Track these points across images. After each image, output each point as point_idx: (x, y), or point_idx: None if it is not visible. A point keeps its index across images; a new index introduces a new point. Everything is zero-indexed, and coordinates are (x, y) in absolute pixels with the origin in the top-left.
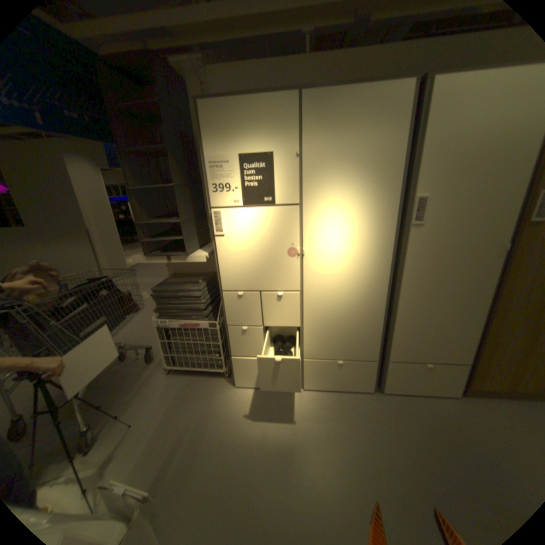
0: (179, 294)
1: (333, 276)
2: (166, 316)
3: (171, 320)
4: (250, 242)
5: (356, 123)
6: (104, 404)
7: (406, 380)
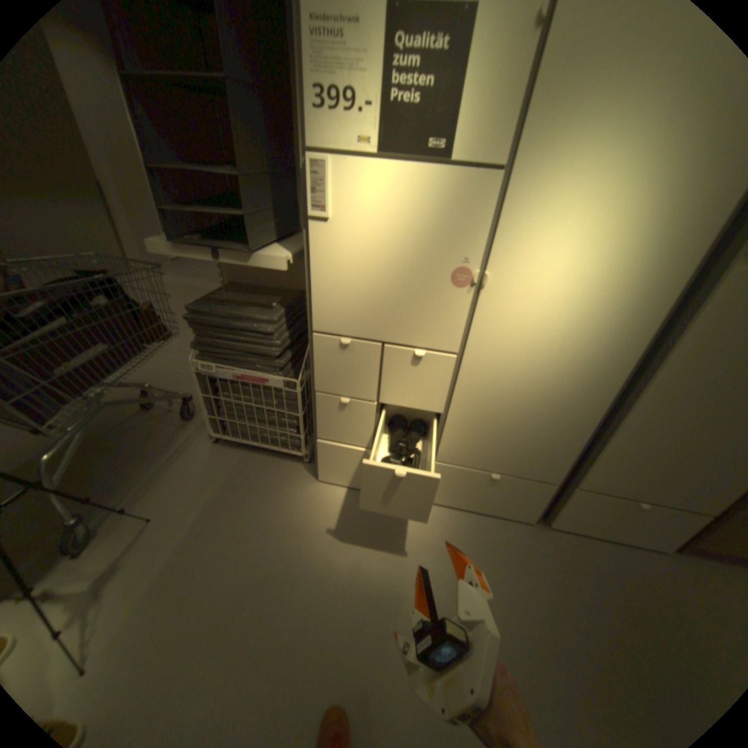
0: (235, 324)
1: (529, 336)
2: (213, 357)
3: (220, 365)
4: (380, 243)
5: None
6: (114, 478)
7: (595, 517)
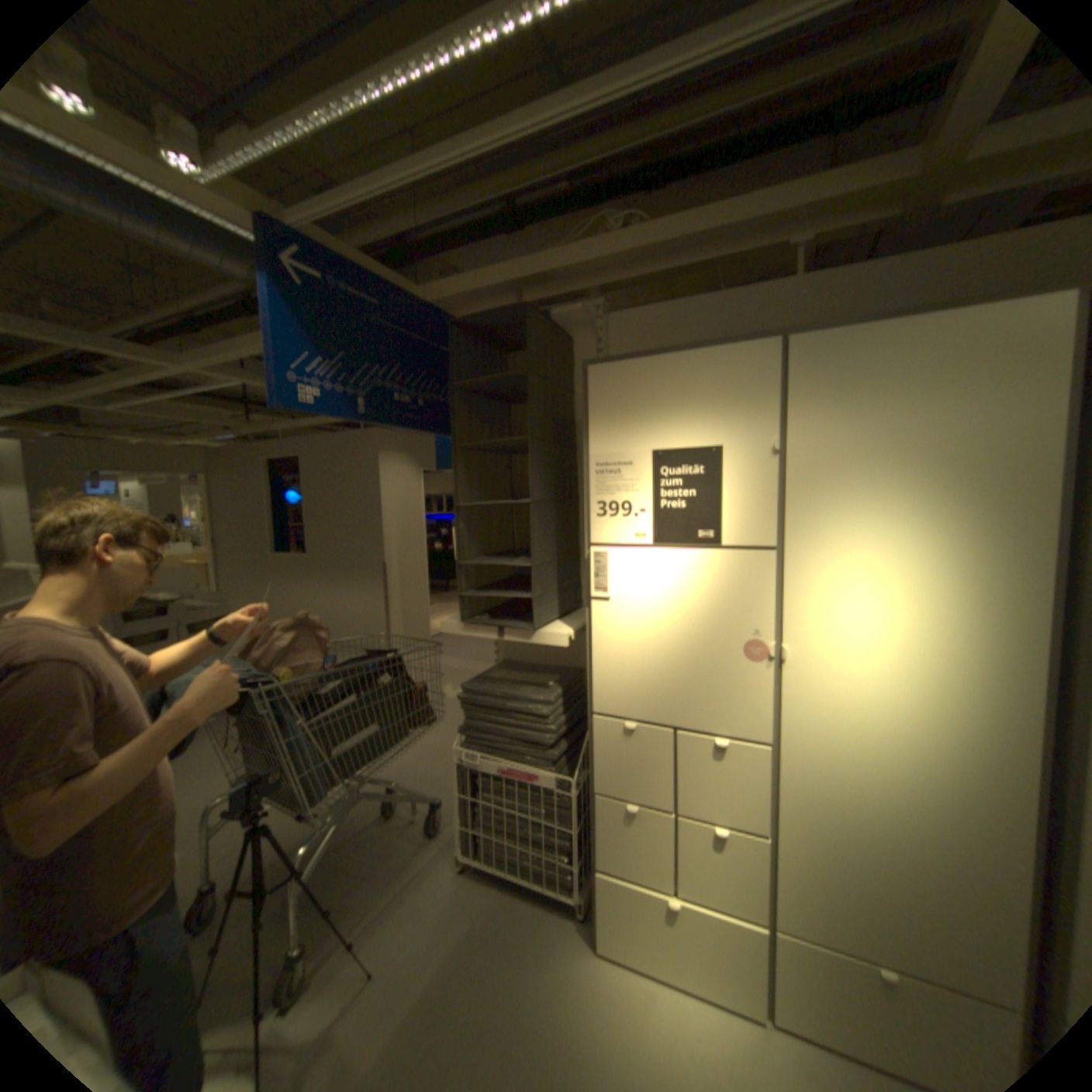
0: (507, 705)
1: (863, 723)
2: (478, 745)
3: (484, 756)
4: (662, 619)
5: (918, 387)
6: (338, 908)
7: None
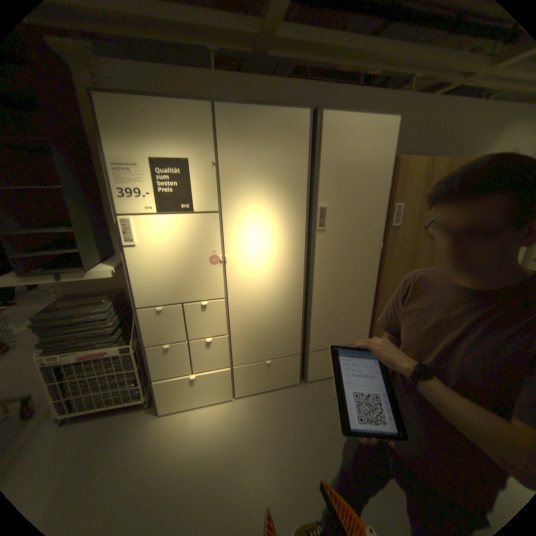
0: (74, 320)
1: (255, 280)
2: (56, 350)
3: (63, 354)
4: (168, 251)
5: (266, 139)
6: None
7: (323, 365)
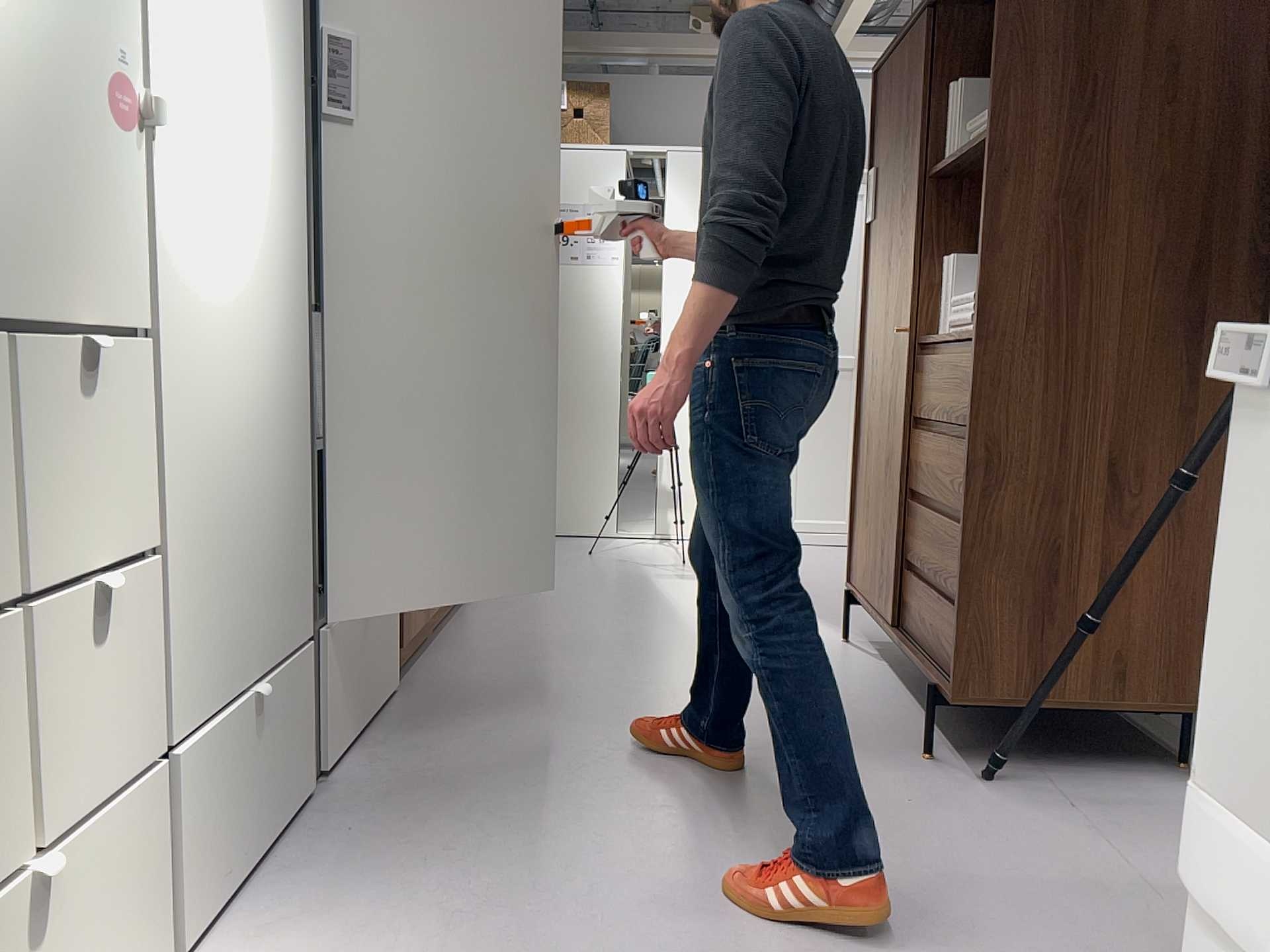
0: None
1: (215, 263)
2: None
3: None
4: None
5: None
6: None
7: (346, 681)
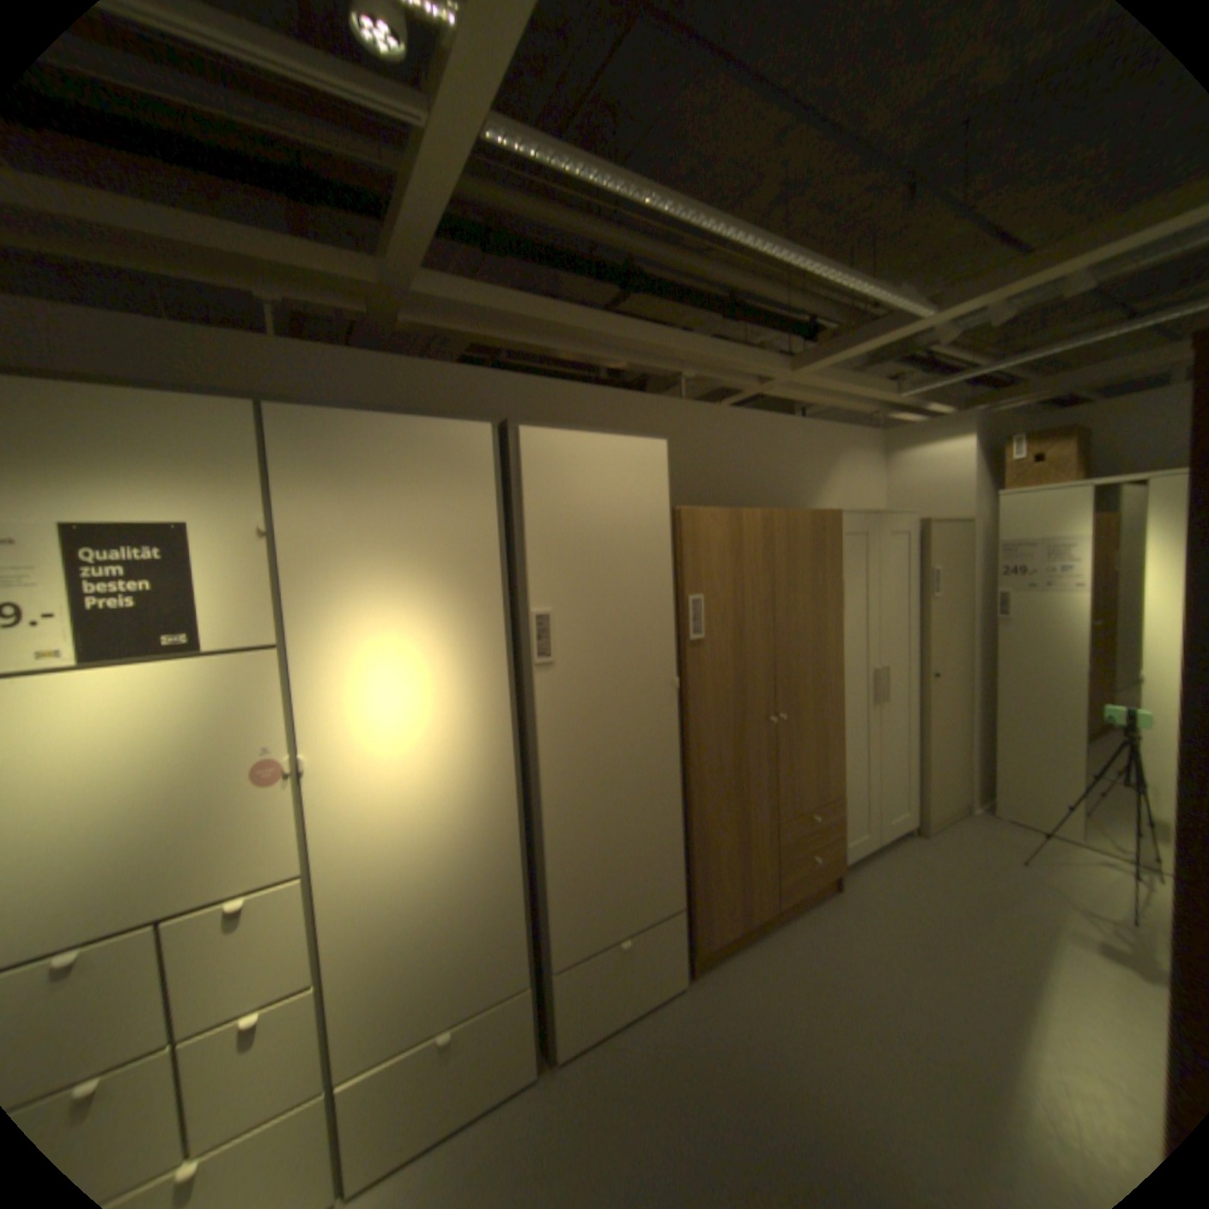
0: None
1: (390, 808)
2: None
3: None
4: (112, 771)
5: (398, 480)
6: None
7: (592, 1001)
